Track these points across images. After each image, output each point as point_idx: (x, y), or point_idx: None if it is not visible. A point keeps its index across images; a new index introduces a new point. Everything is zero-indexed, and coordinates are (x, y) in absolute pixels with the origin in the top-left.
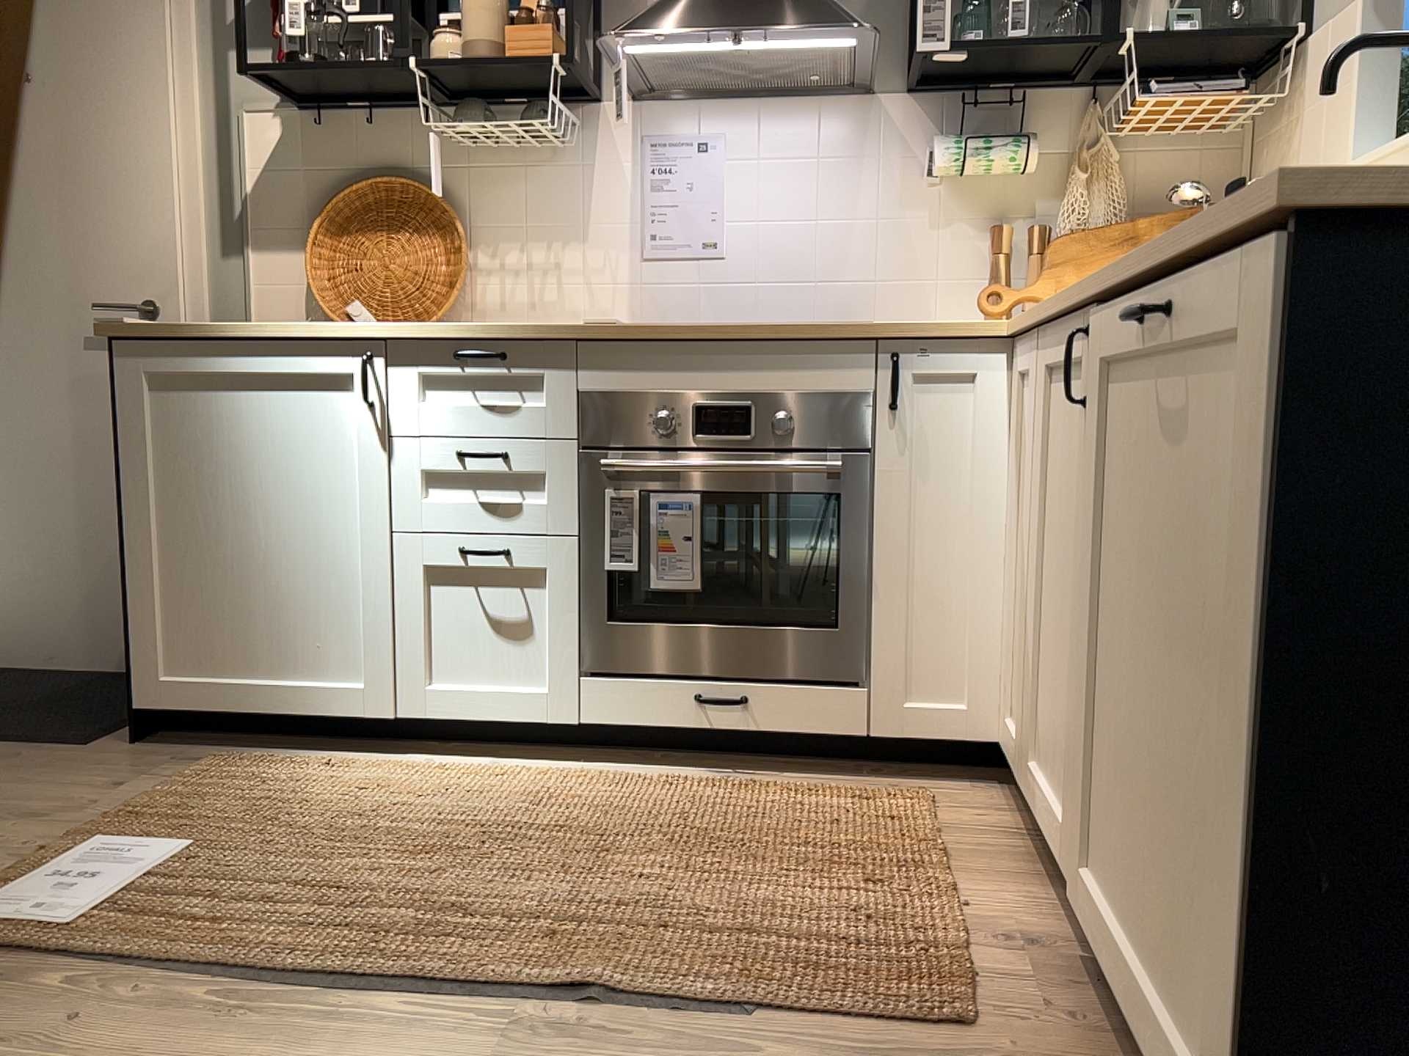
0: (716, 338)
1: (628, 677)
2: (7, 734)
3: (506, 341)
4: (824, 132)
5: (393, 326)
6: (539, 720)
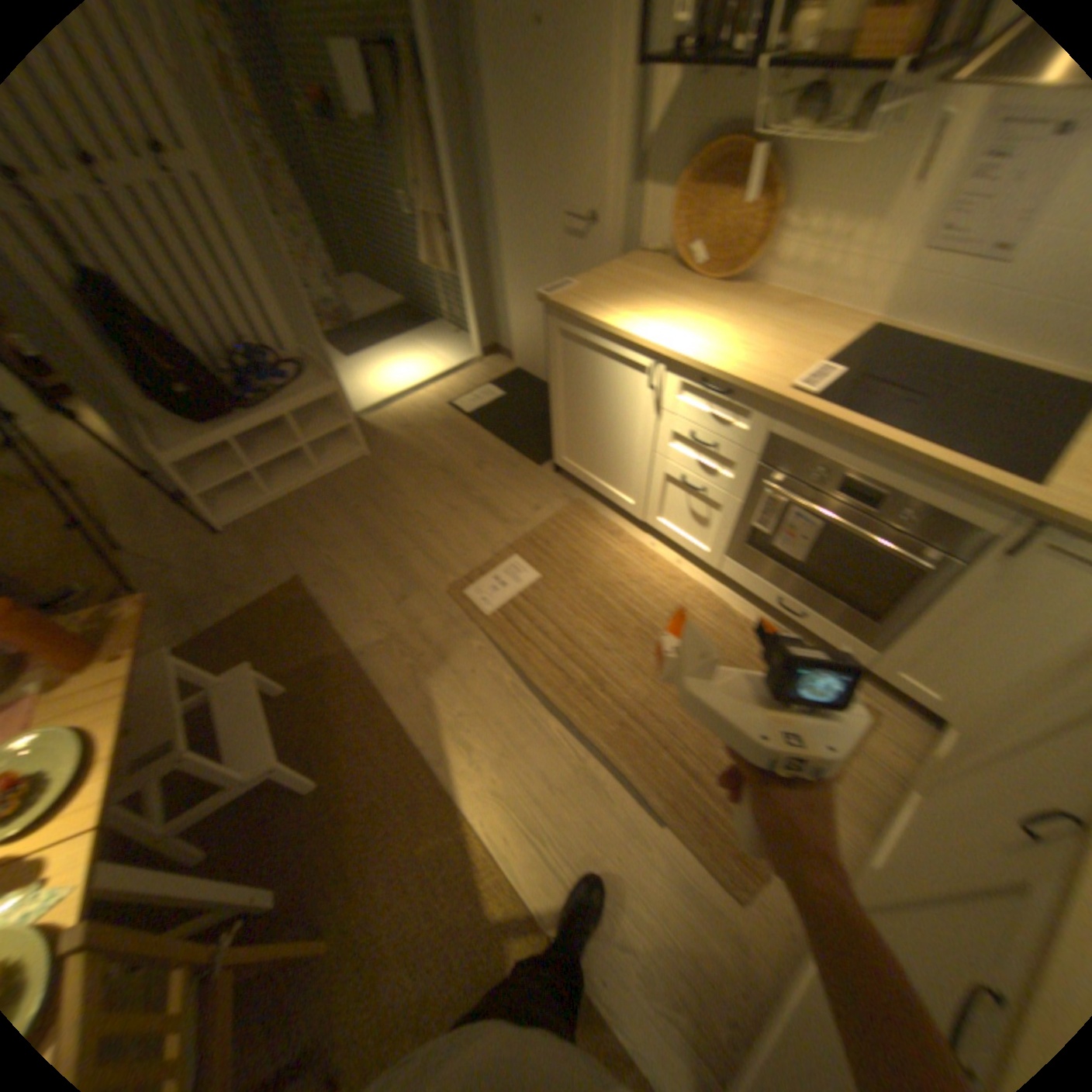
0: (881, 446)
1: (752, 564)
2: (520, 447)
3: (735, 386)
4: None
5: (677, 343)
6: (702, 559)
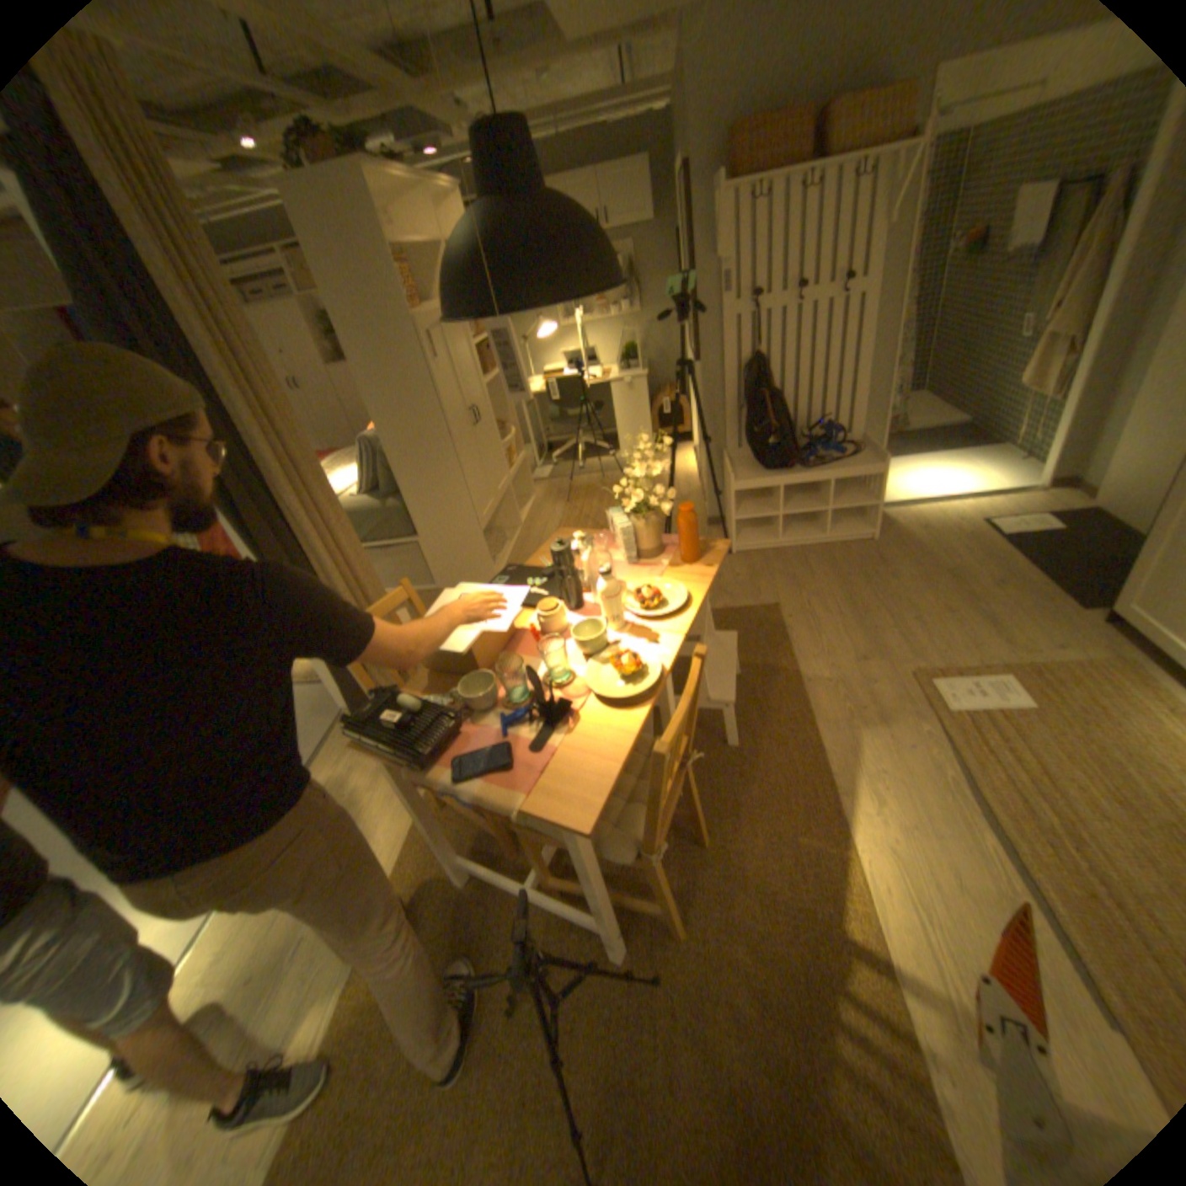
0: None
1: None
2: (1061, 581)
3: None
4: None
5: None
6: None
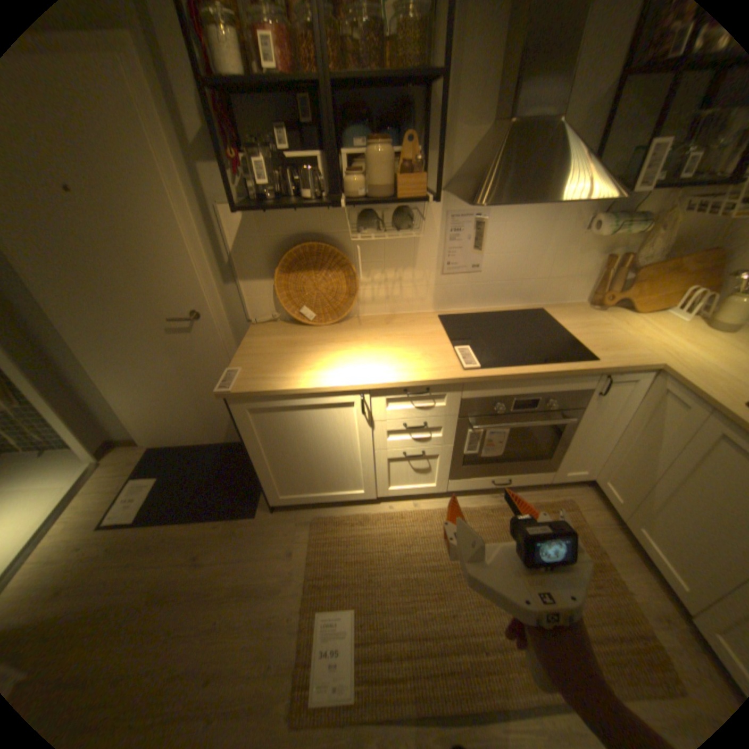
0: (531, 376)
1: (463, 473)
2: (217, 514)
3: (430, 383)
4: (542, 205)
5: (370, 375)
6: (431, 491)
